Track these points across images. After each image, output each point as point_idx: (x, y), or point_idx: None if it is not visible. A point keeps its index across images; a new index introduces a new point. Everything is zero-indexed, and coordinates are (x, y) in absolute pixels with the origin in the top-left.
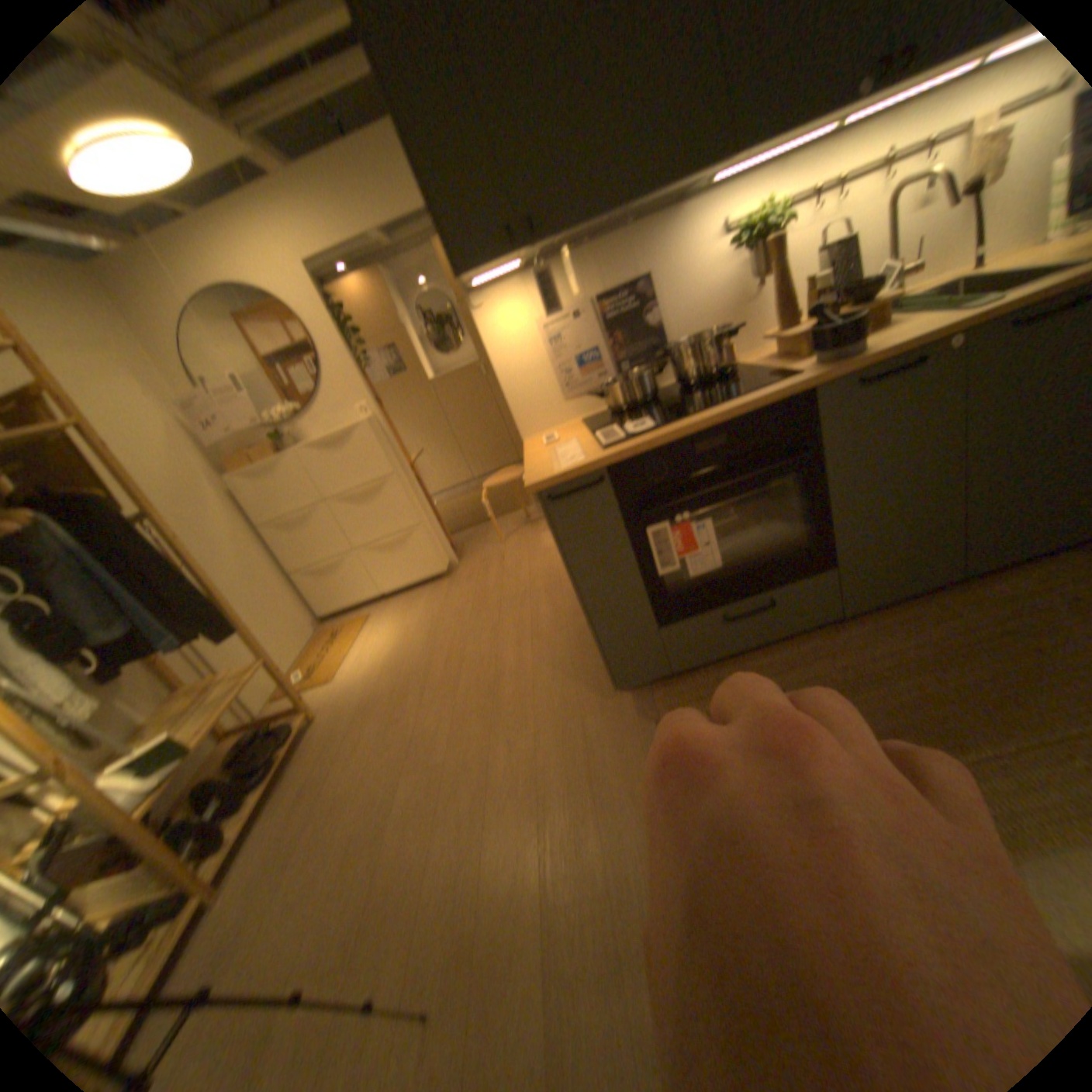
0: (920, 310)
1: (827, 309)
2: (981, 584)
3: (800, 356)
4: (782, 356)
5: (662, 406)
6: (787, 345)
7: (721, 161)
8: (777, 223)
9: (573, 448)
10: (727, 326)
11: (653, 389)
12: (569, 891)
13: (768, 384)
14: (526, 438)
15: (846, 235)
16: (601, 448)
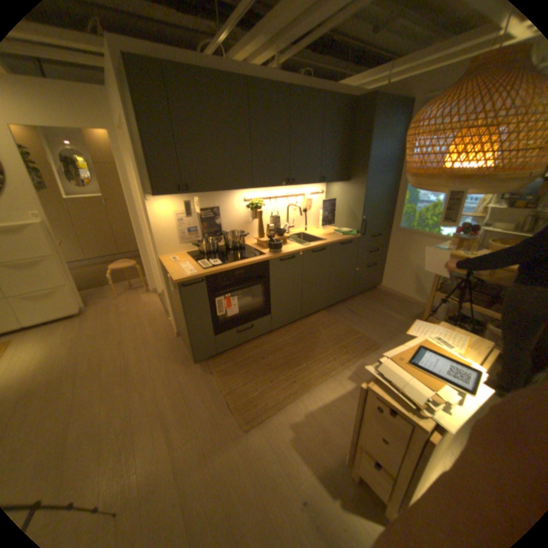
0: (292, 241)
1: (271, 235)
2: (304, 320)
3: (264, 248)
4: (258, 246)
5: (221, 256)
6: (260, 243)
7: (247, 188)
8: (258, 204)
9: (189, 267)
10: (242, 232)
11: (216, 248)
12: (181, 444)
13: (256, 257)
14: (160, 257)
15: (276, 215)
16: (202, 270)
